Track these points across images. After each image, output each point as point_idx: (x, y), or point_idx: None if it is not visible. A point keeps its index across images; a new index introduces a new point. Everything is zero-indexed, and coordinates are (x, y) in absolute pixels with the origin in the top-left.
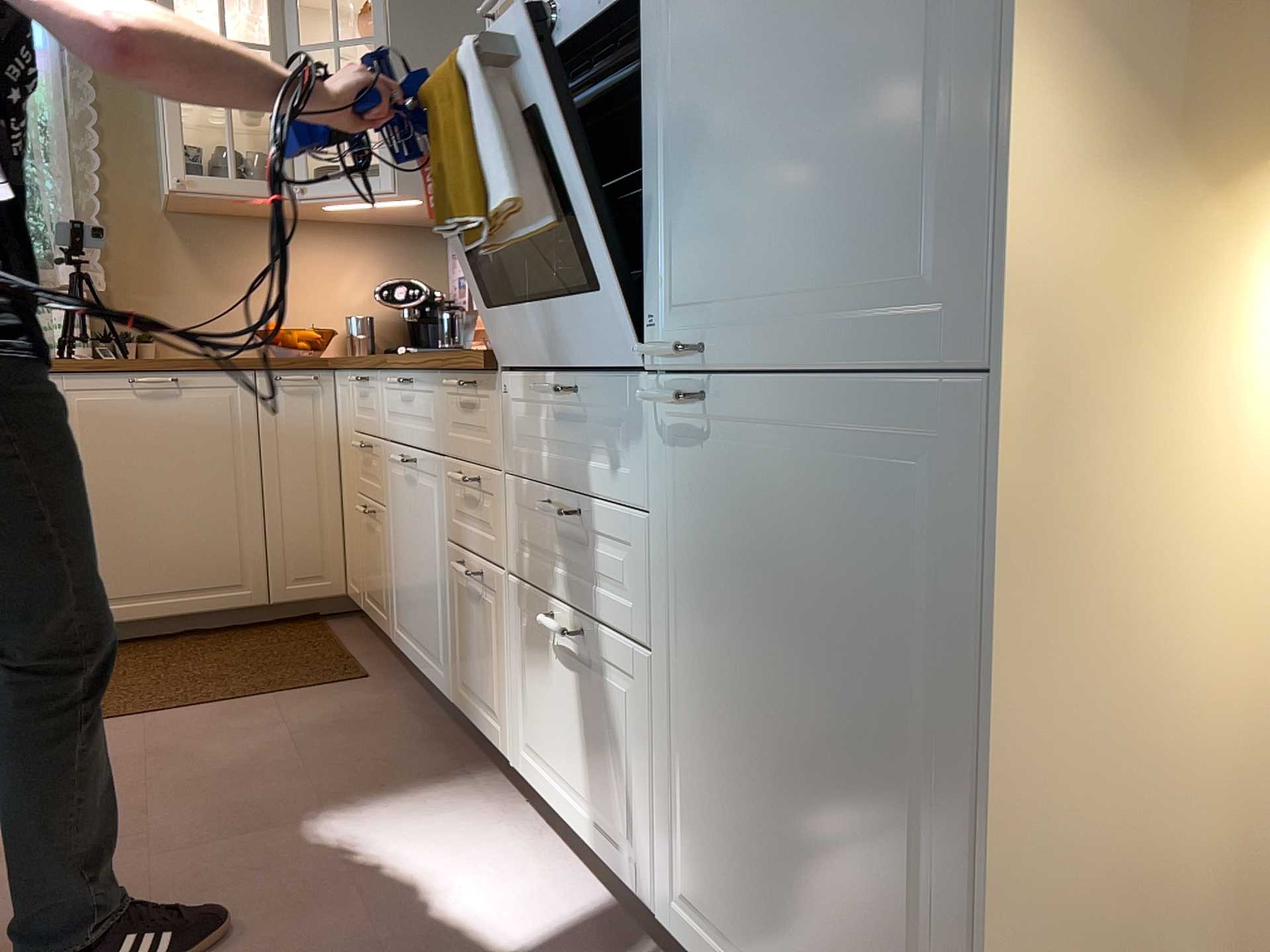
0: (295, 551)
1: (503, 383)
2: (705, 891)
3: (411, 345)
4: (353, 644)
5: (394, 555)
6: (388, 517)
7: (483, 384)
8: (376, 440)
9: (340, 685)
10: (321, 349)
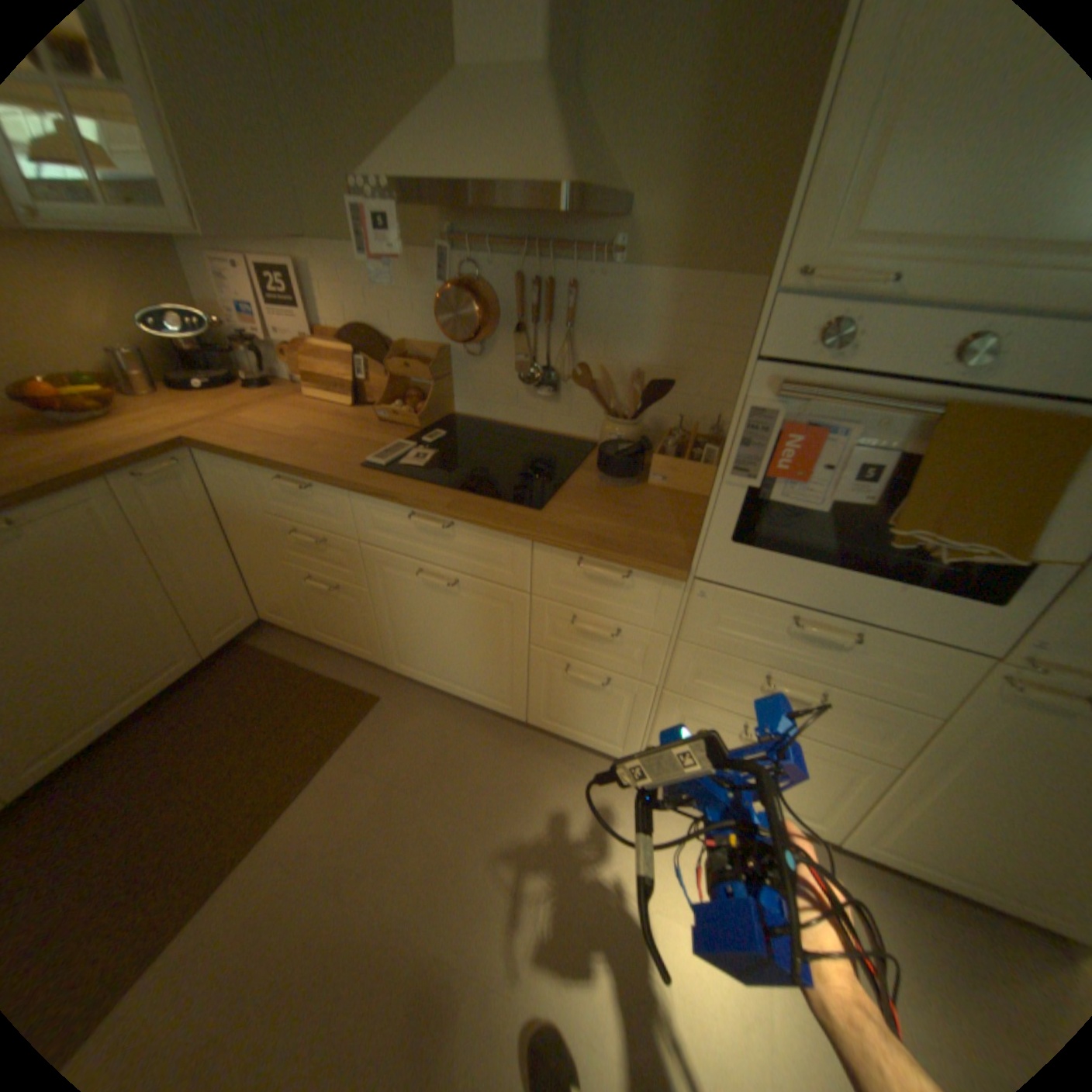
0: (210, 612)
1: (692, 586)
2: (908, 845)
3: (203, 379)
4: (310, 663)
5: (394, 624)
6: (378, 598)
7: (646, 576)
8: (338, 538)
9: (367, 716)
10: (106, 401)
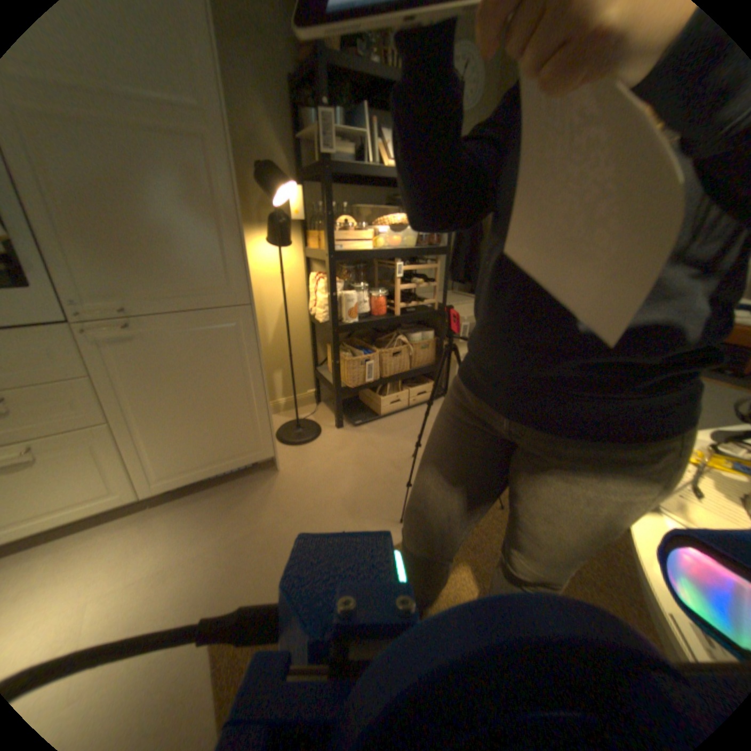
0: None
1: None
2: (160, 470)
3: None
4: None
5: None
6: None
7: None
8: None
9: None
10: None
